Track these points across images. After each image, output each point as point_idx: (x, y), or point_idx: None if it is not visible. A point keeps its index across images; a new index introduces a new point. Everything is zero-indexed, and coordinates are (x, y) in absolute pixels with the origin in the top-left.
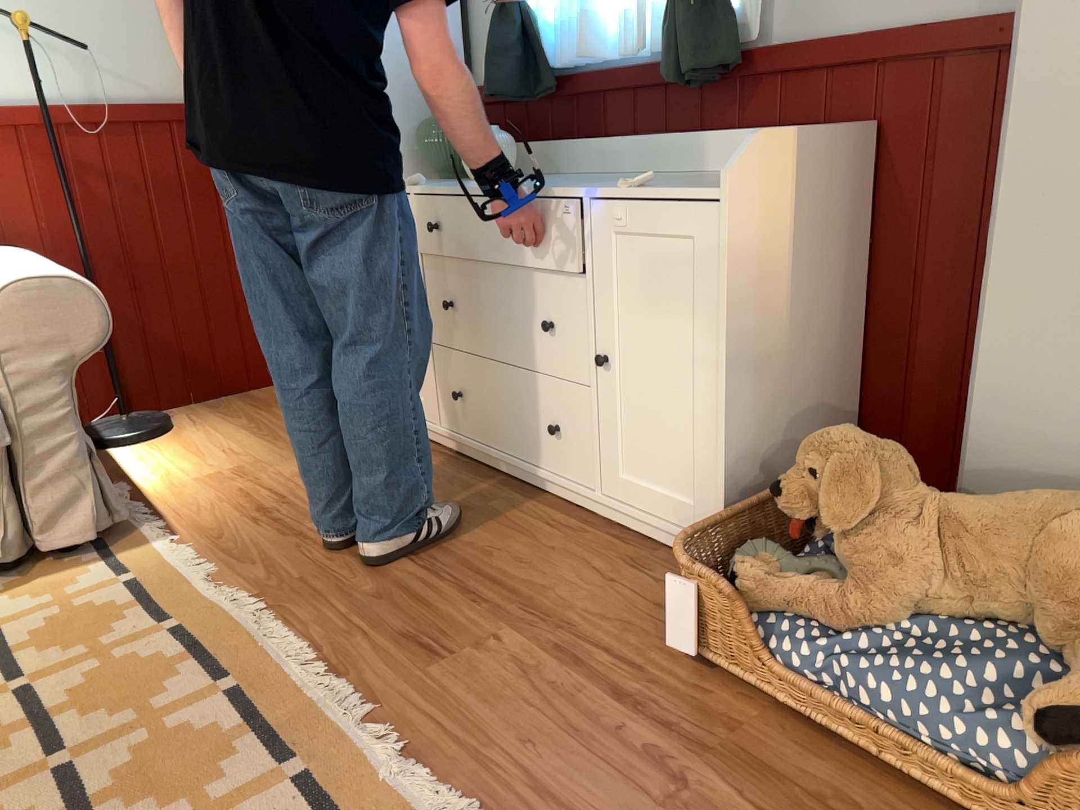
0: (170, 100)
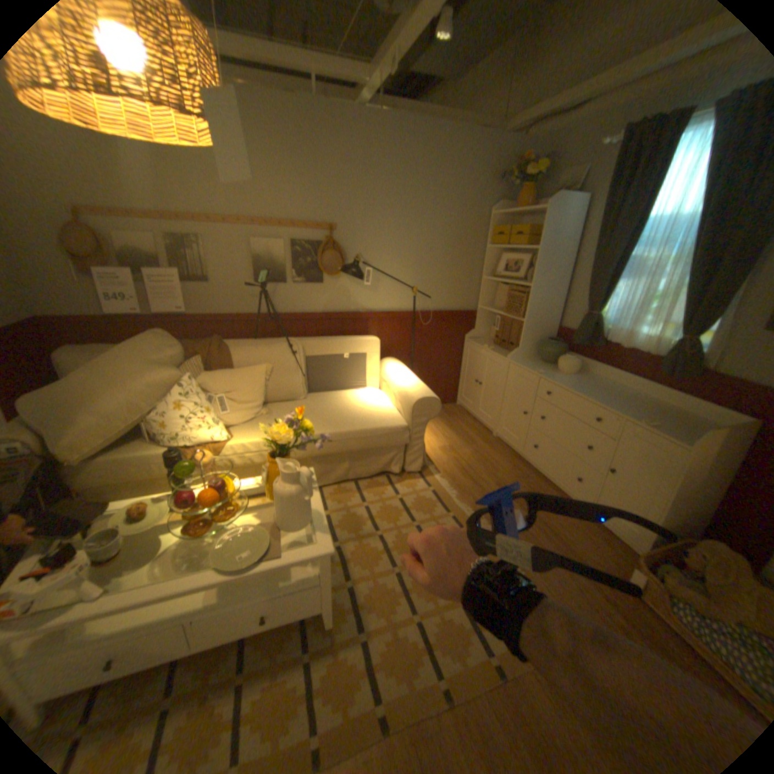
0: (444, 309)
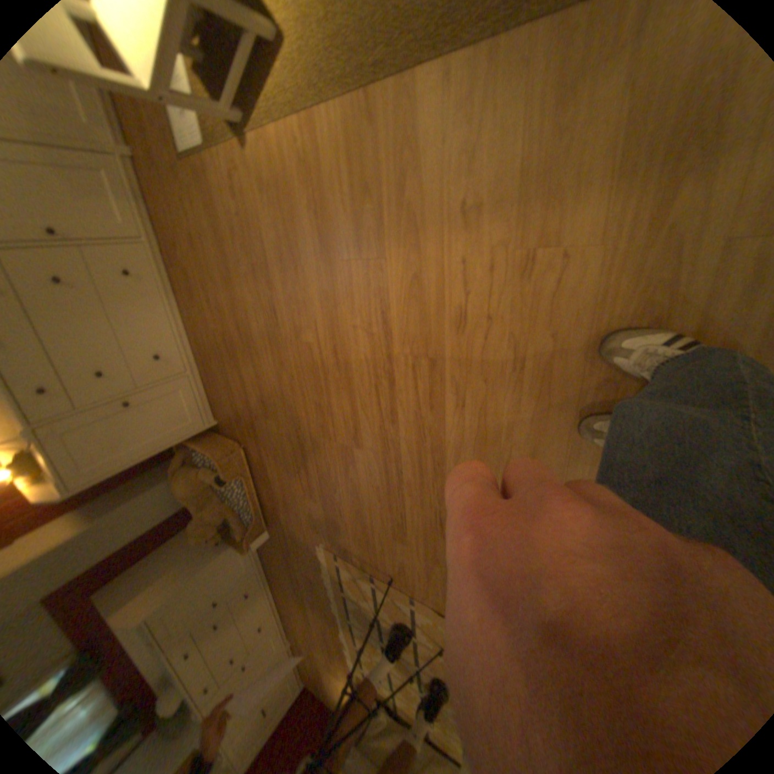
0: None
